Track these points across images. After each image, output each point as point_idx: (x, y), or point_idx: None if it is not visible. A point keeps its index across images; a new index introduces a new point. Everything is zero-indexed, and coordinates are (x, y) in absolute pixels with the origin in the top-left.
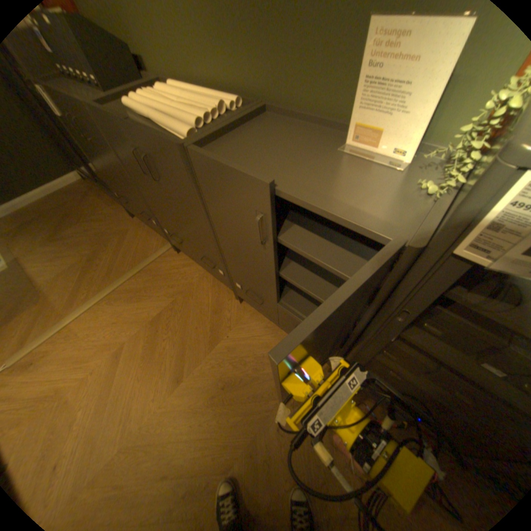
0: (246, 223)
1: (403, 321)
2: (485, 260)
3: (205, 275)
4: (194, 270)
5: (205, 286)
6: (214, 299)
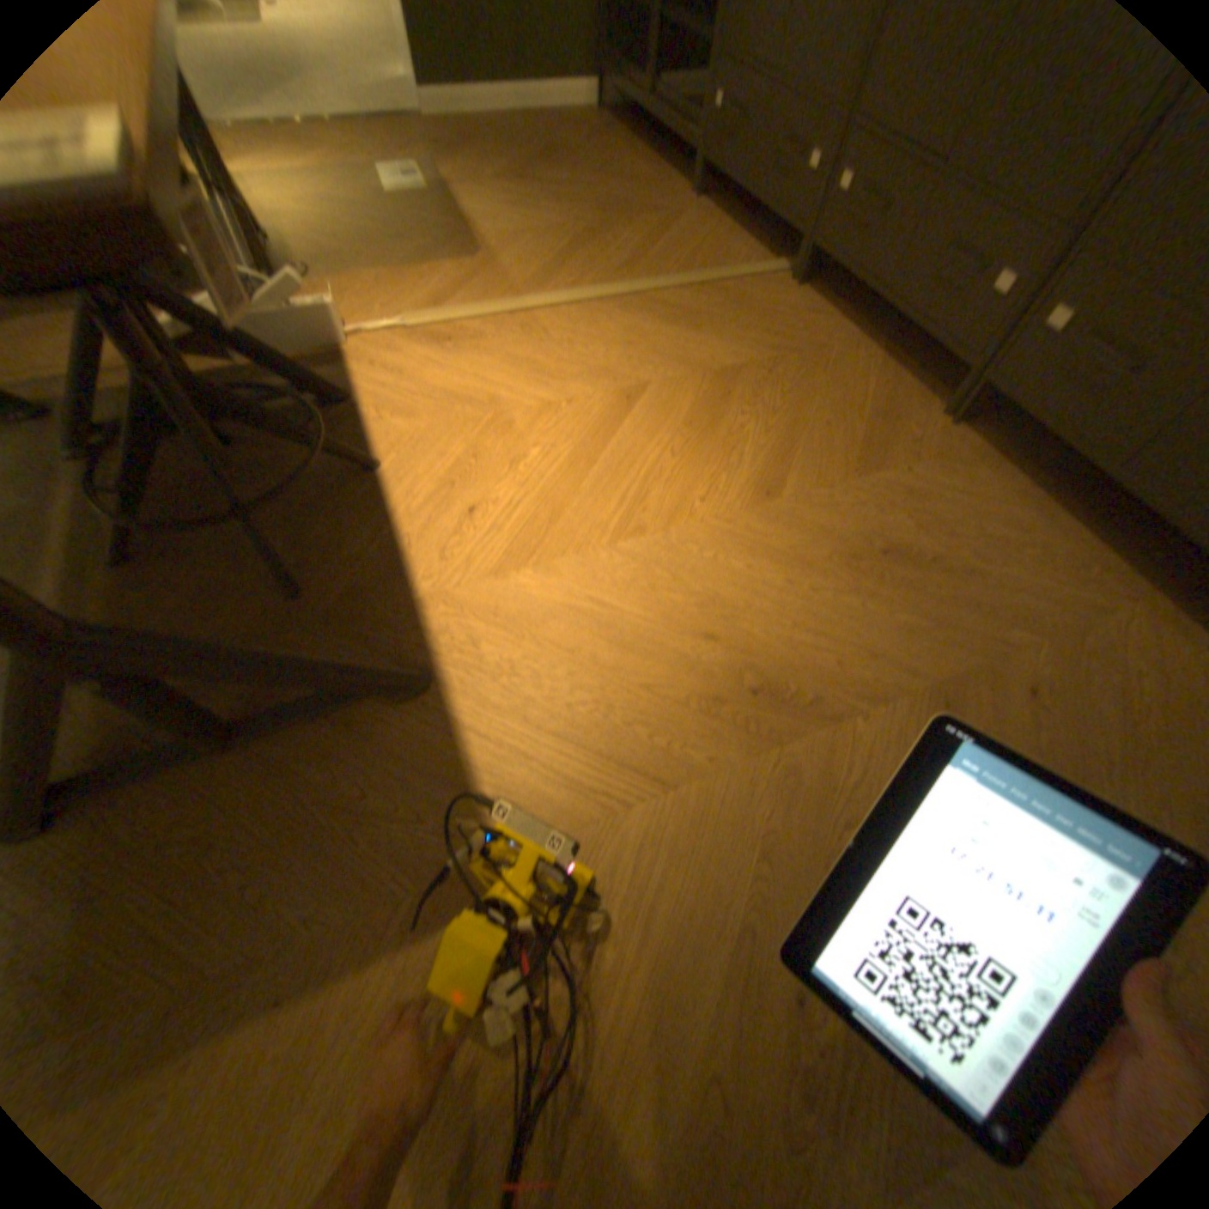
0: None
1: None
2: None
3: (863, 344)
4: (837, 327)
5: (861, 363)
6: (881, 392)
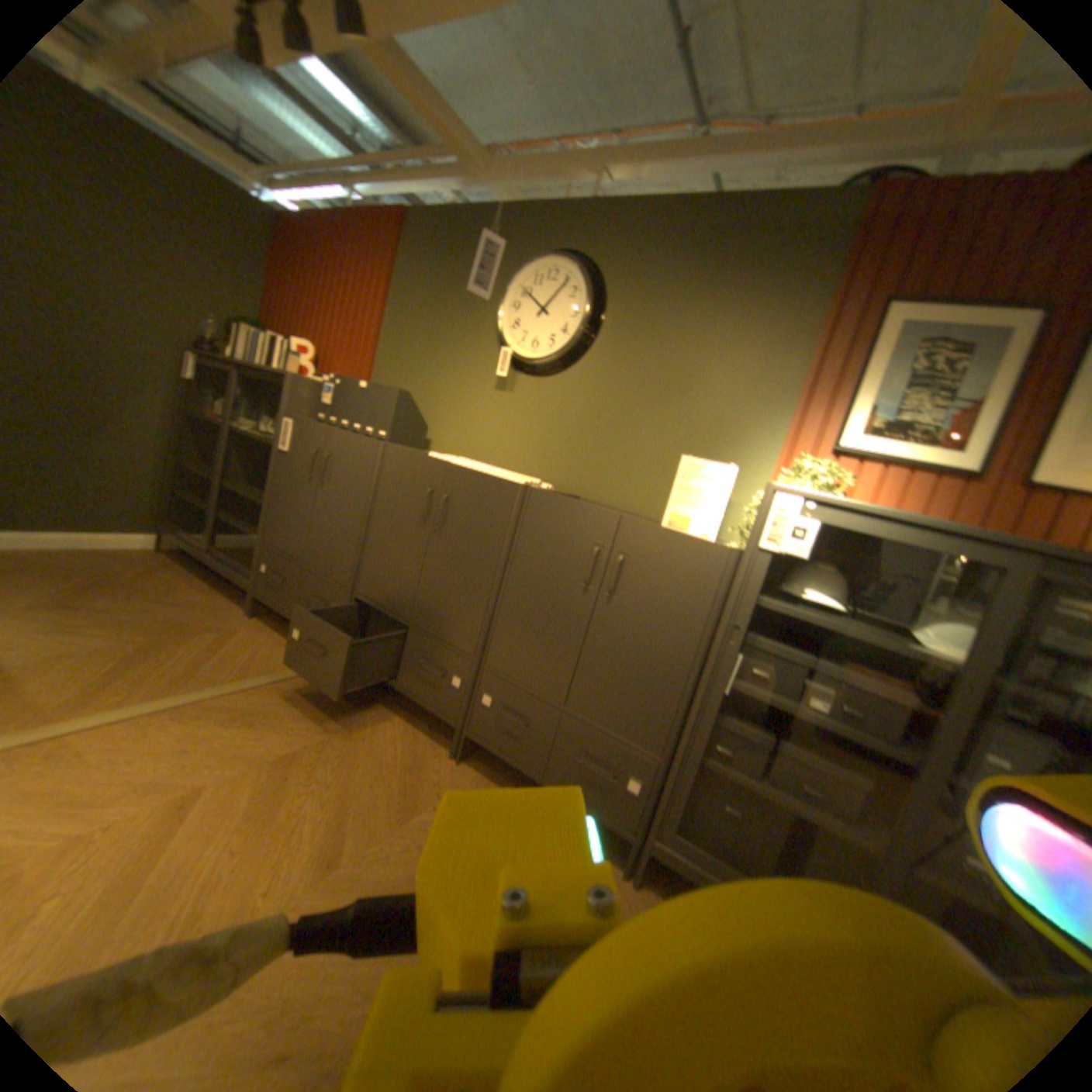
0: (571, 561)
1: (737, 640)
2: (777, 545)
3: (390, 715)
4: (370, 705)
5: (390, 729)
6: (408, 749)
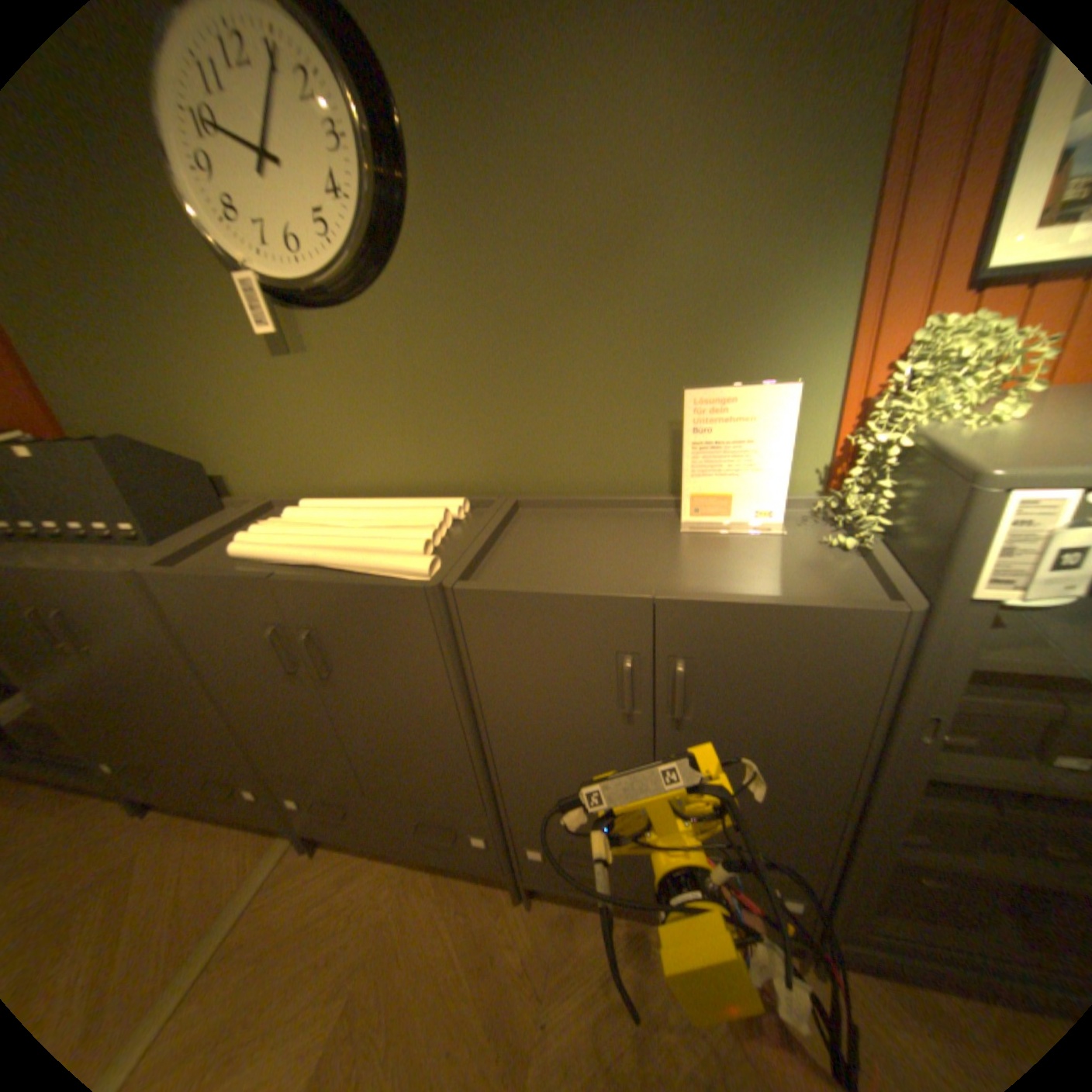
0: (585, 687)
1: (935, 741)
2: (1014, 595)
3: (406, 882)
4: (373, 883)
5: (419, 912)
6: (457, 936)
